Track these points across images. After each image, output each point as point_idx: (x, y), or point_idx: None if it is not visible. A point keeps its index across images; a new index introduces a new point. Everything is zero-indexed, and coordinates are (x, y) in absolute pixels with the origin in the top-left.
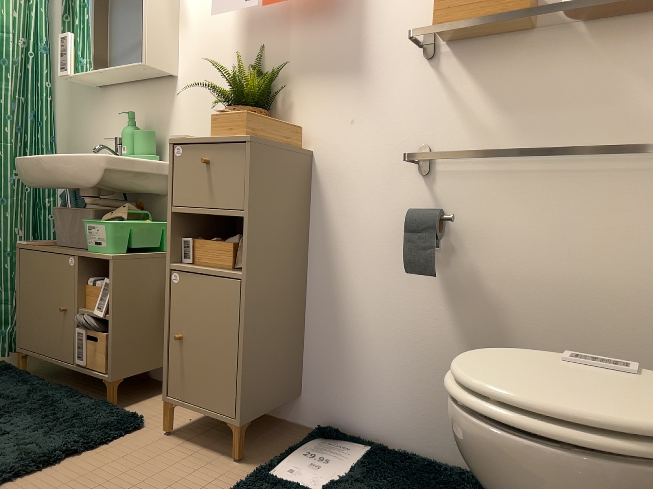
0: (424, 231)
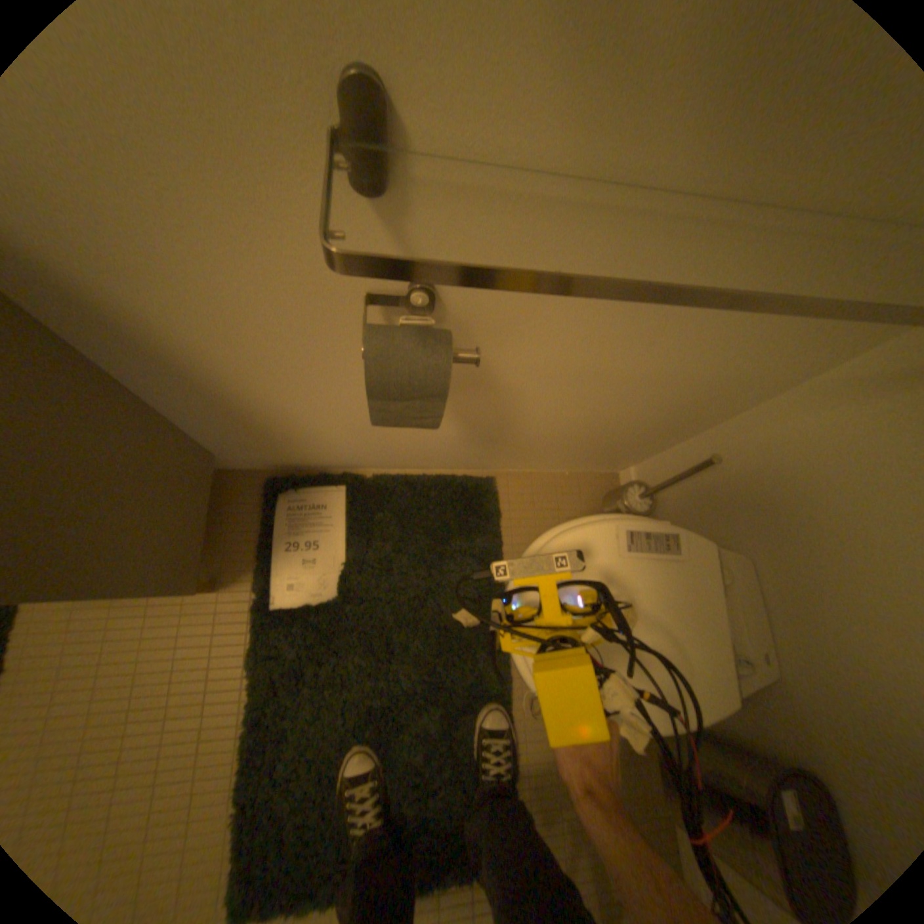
0: (421, 400)
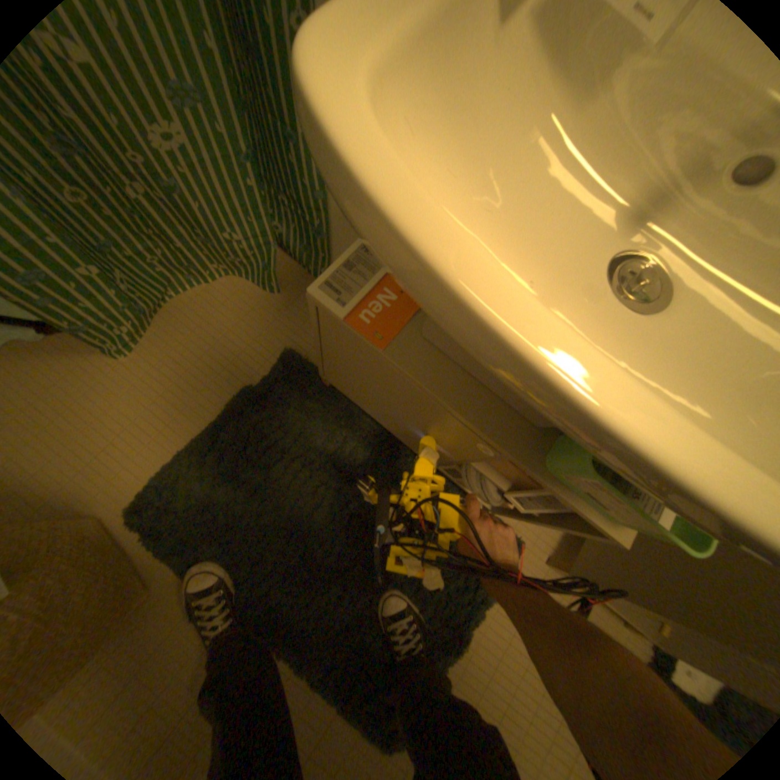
0: None
